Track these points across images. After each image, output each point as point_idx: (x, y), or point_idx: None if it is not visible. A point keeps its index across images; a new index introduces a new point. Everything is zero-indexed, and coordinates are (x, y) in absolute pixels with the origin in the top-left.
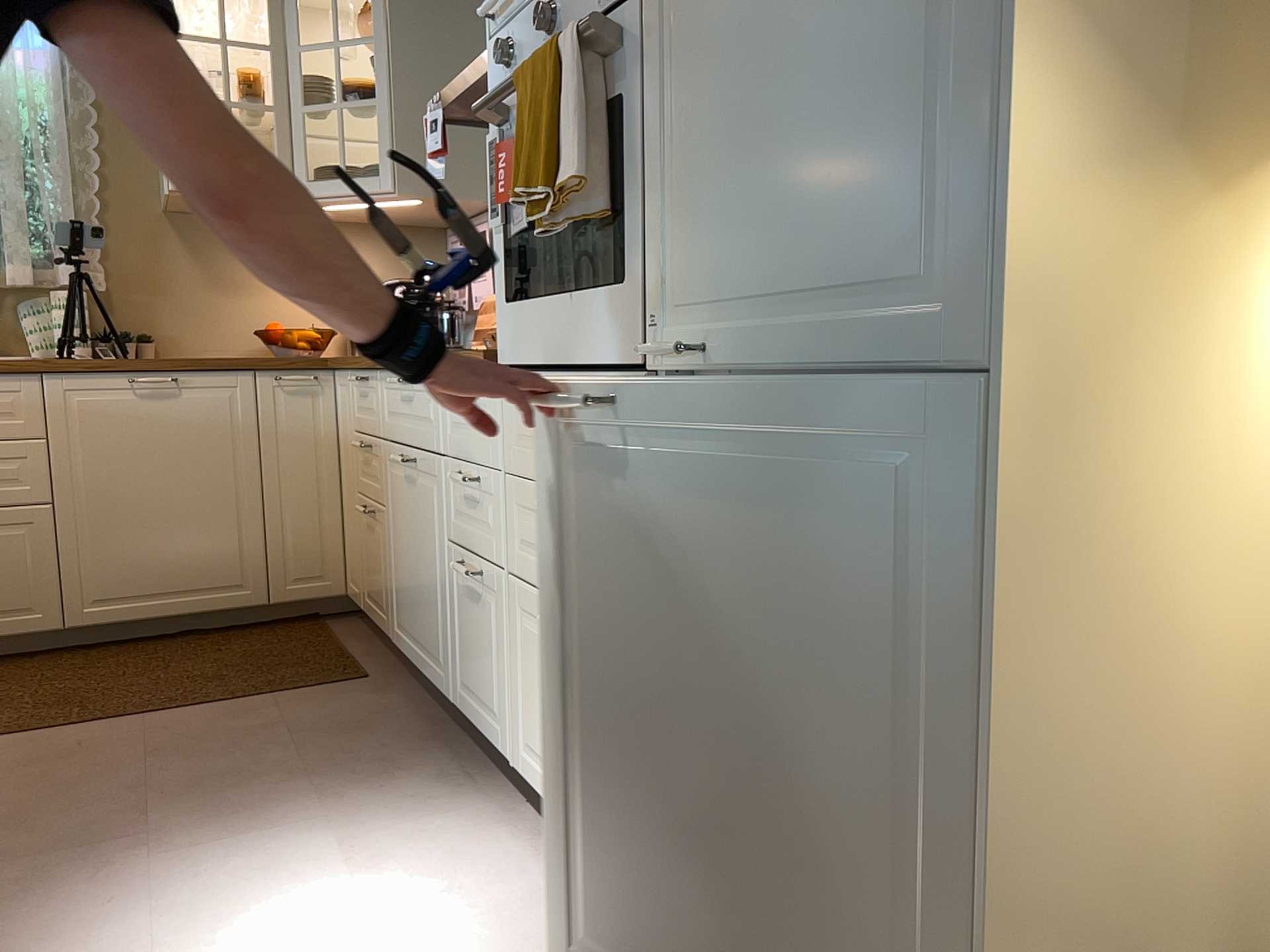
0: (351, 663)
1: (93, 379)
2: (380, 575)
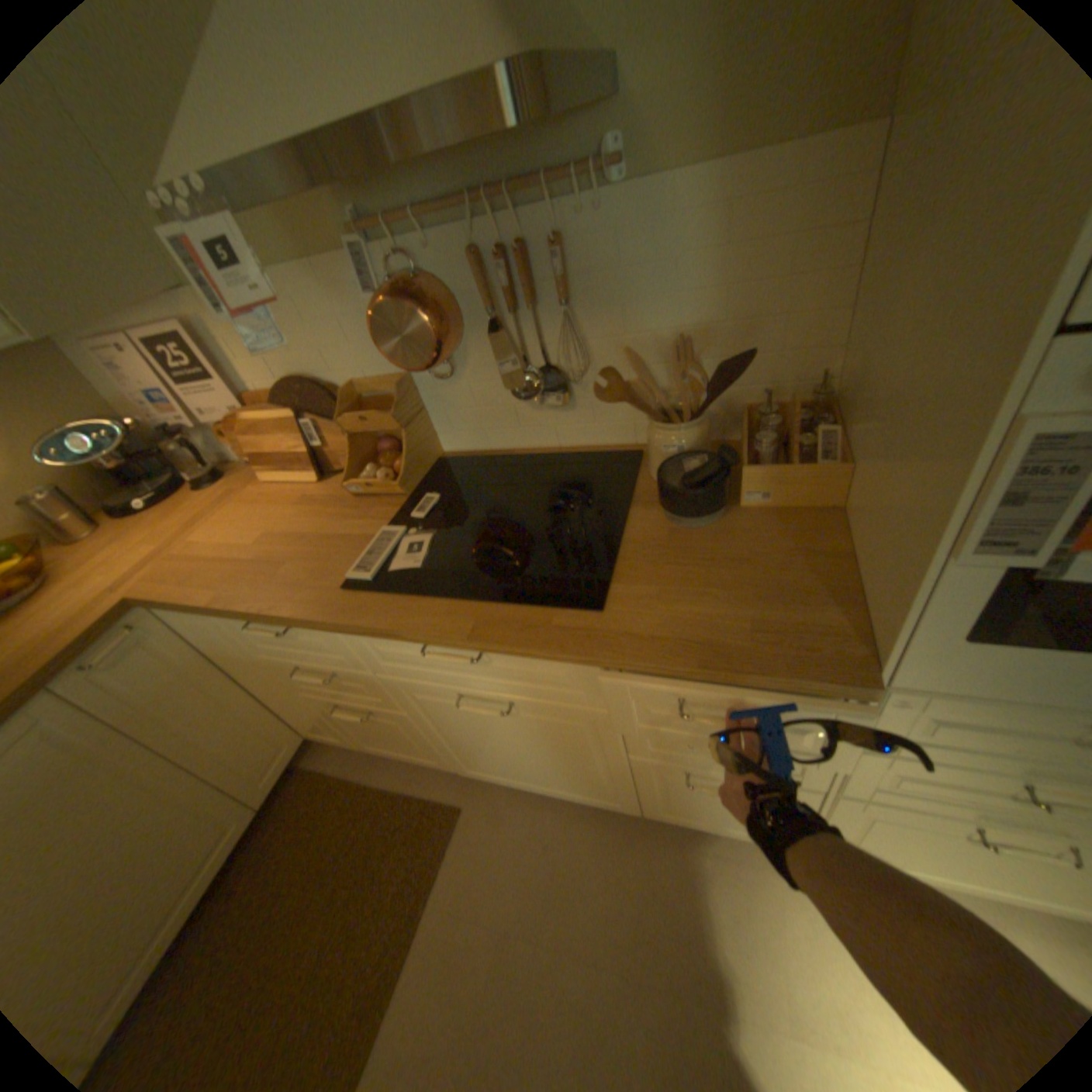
0: (417, 805)
1: None
2: (404, 743)
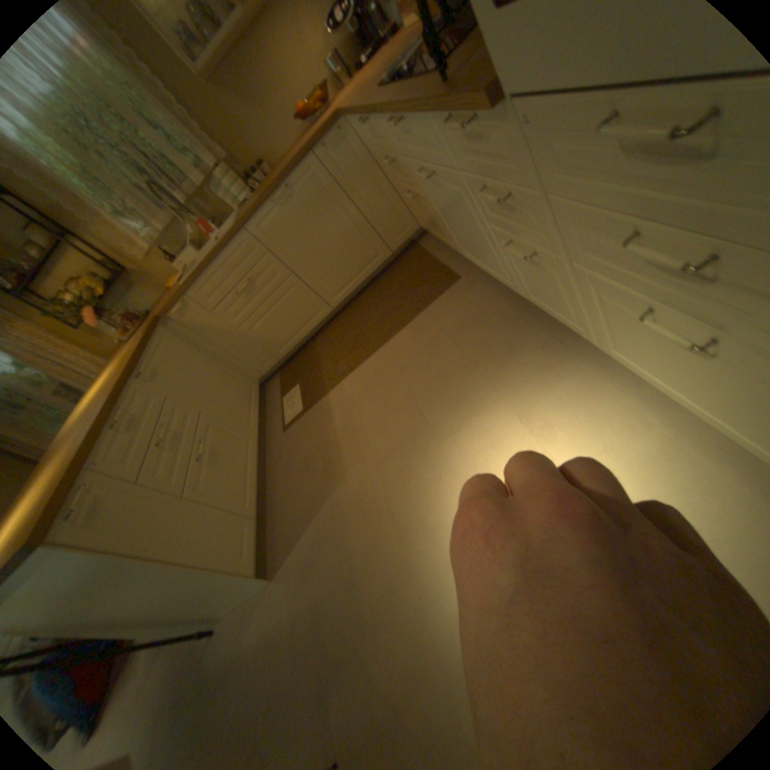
0: (446, 269)
1: (259, 212)
2: (438, 223)
